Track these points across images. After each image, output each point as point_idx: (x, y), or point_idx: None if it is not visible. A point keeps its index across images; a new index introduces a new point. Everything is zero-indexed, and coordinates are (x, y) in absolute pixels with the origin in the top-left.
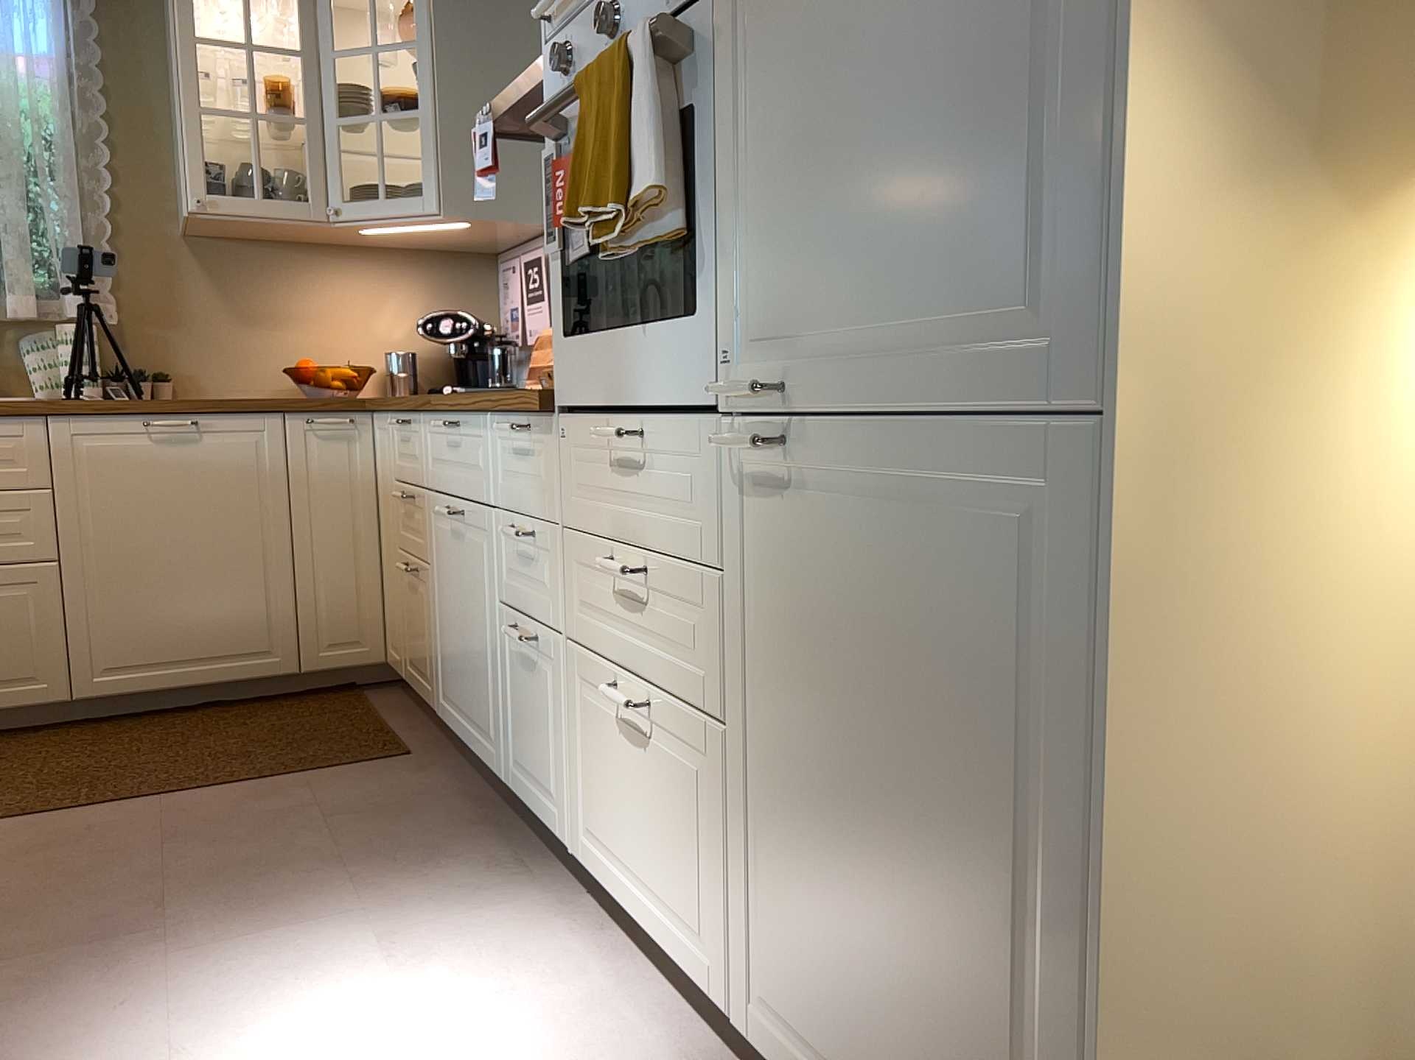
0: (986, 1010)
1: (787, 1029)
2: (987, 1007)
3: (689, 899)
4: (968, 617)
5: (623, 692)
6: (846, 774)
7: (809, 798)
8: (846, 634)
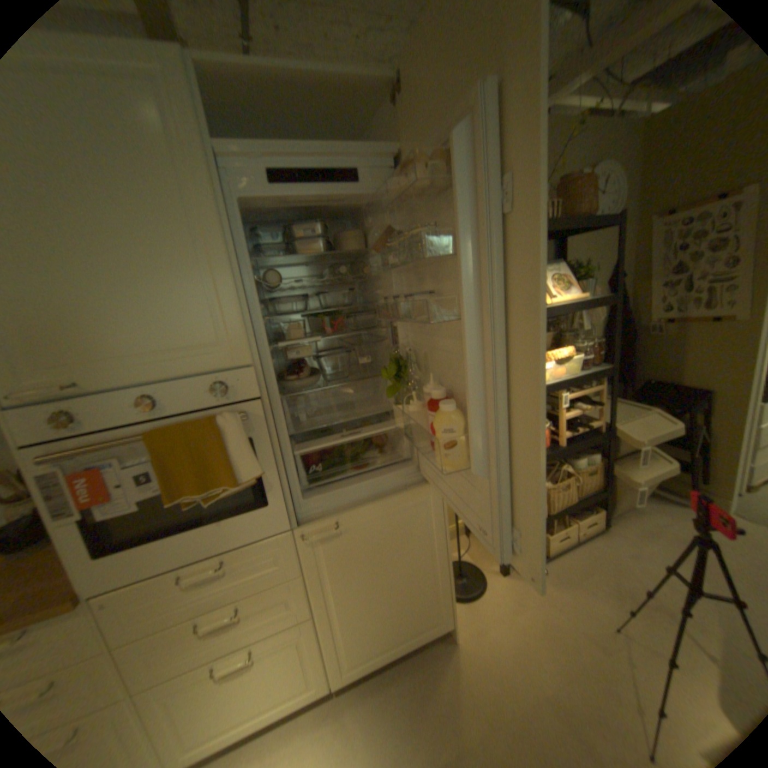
0: (421, 595)
1: (355, 666)
2: (421, 594)
3: (290, 688)
4: (407, 530)
5: (216, 668)
6: (371, 588)
7: (356, 605)
8: (365, 557)
